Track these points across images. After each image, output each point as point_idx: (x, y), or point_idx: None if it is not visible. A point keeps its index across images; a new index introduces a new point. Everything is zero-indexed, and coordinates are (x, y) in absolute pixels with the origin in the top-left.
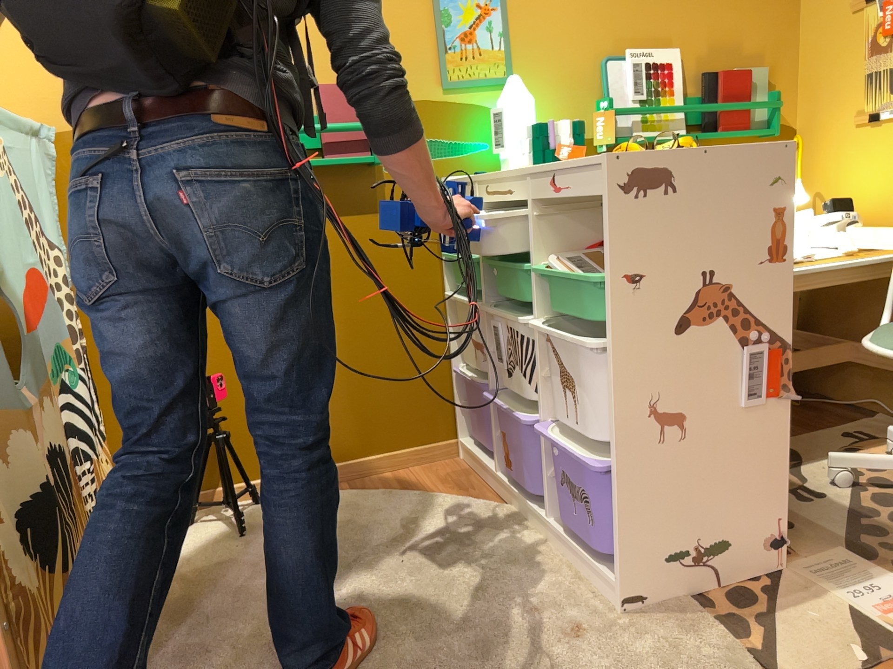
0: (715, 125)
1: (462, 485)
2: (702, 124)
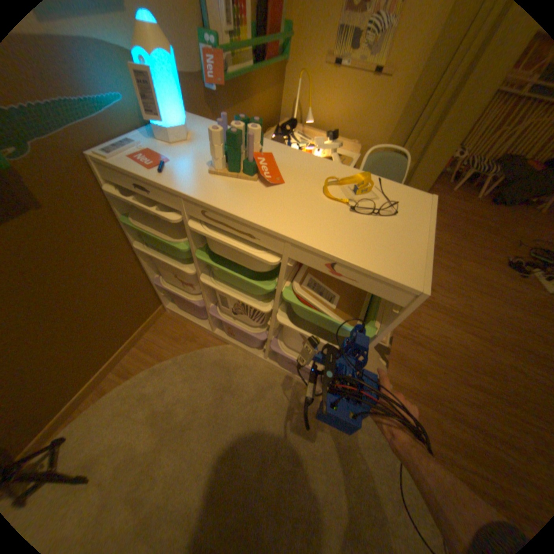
0: (264, 52)
1: (189, 336)
2: (257, 50)
